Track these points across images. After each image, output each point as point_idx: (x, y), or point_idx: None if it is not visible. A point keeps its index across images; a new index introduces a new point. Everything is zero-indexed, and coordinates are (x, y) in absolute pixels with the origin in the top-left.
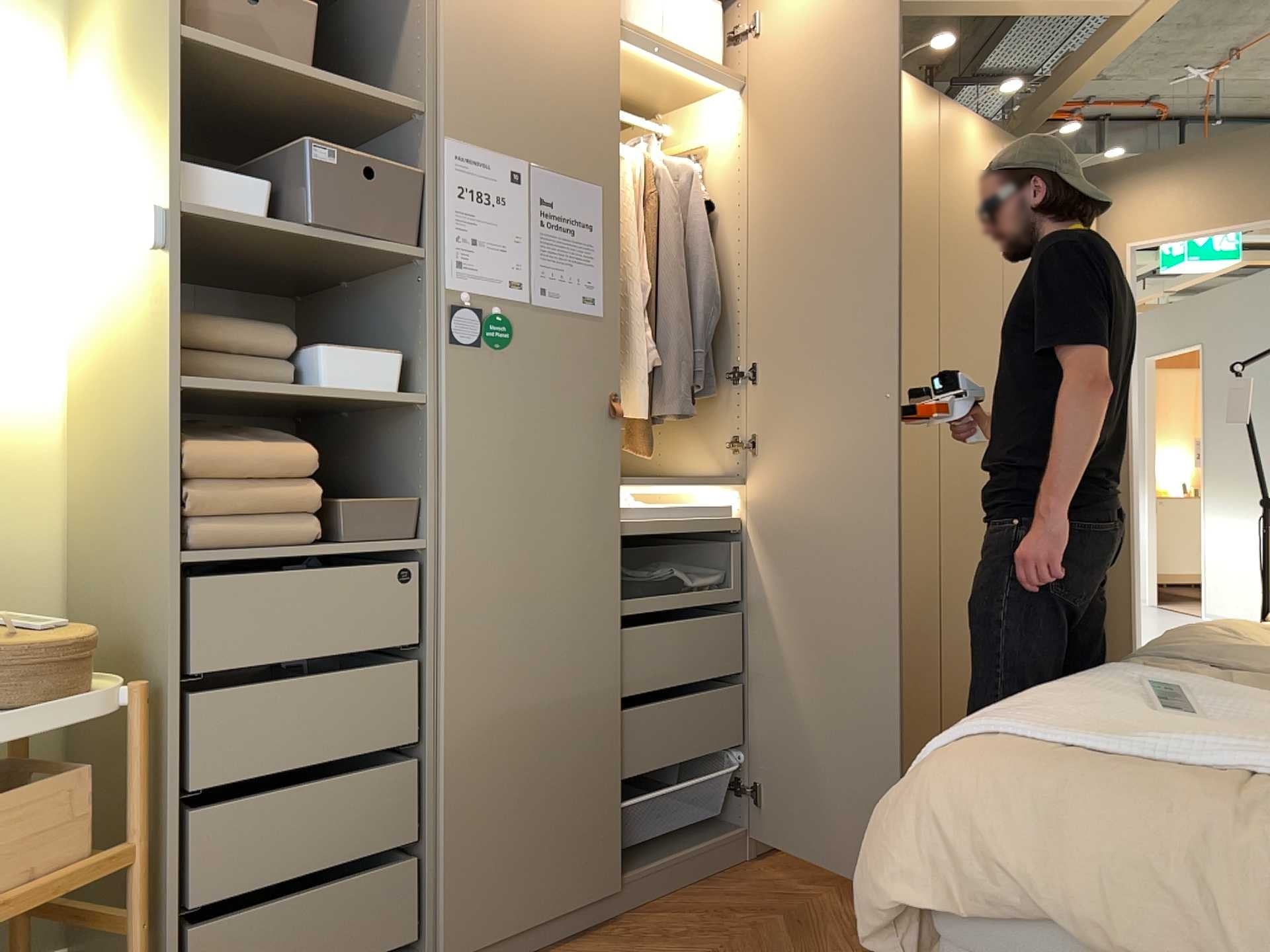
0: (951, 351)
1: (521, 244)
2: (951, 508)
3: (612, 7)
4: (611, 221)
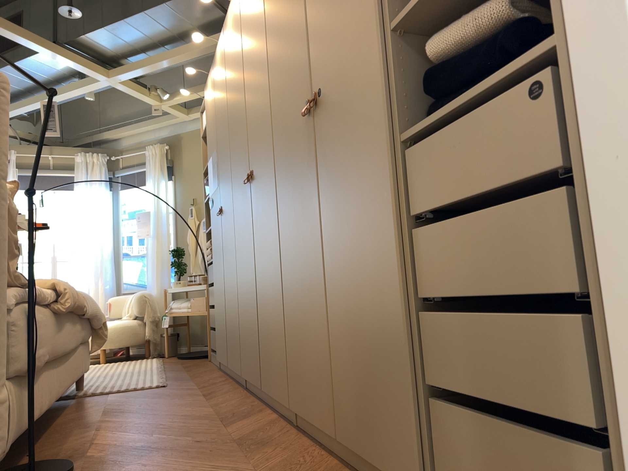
0: (275, 87)
1: (215, 179)
2: (283, 204)
3: (217, 97)
4: (220, 158)
